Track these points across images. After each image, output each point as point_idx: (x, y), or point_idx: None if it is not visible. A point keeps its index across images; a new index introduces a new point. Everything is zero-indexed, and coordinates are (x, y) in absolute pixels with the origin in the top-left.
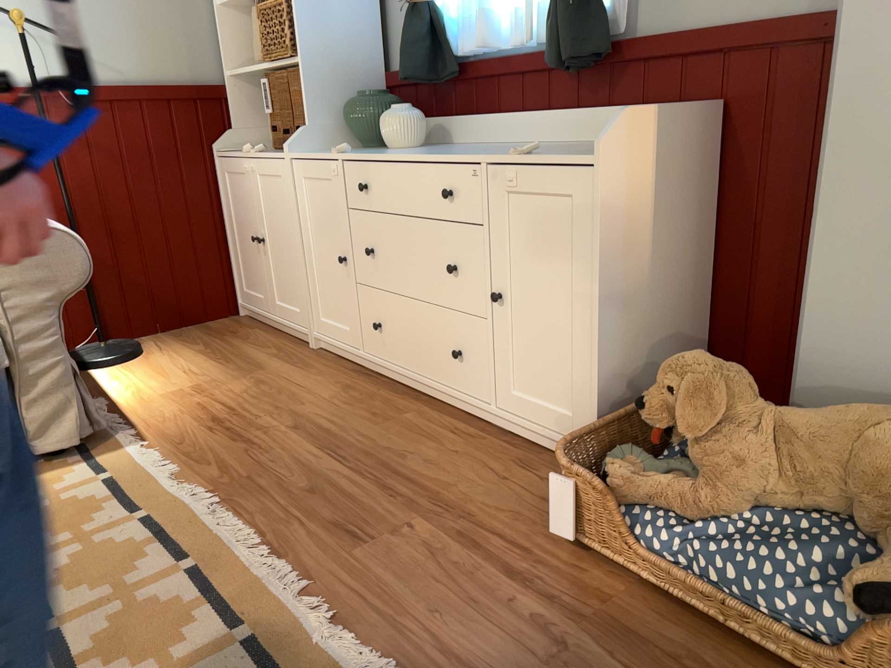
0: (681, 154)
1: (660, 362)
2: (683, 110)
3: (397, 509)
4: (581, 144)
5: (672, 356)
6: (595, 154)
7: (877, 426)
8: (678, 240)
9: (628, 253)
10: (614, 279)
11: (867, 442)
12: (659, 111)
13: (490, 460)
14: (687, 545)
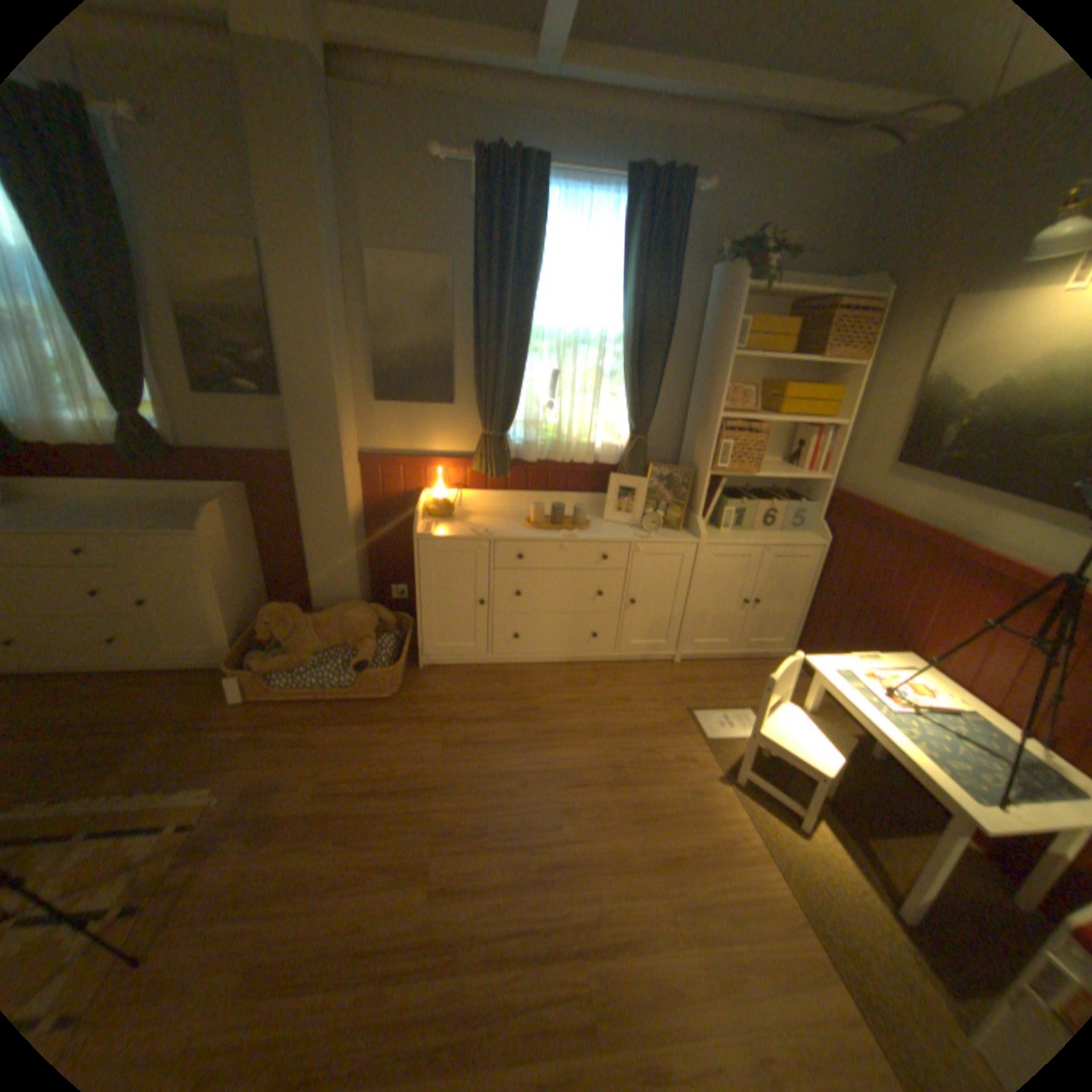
0: (233, 514)
1: (248, 607)
2: (229, 494)
3: (124, 741)
4: (161, 503)
5: (252, 602)
6: (193, 528)
7: (345, 613)
8: (241, 551)
9: (222, 568)
10: (219, 582)
11: (344, 620)
12: (219, 501)
13: (165, 691)
14: (294, 681)
